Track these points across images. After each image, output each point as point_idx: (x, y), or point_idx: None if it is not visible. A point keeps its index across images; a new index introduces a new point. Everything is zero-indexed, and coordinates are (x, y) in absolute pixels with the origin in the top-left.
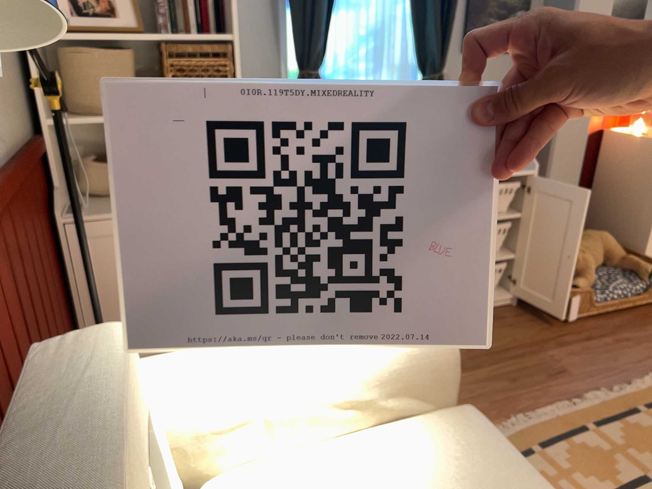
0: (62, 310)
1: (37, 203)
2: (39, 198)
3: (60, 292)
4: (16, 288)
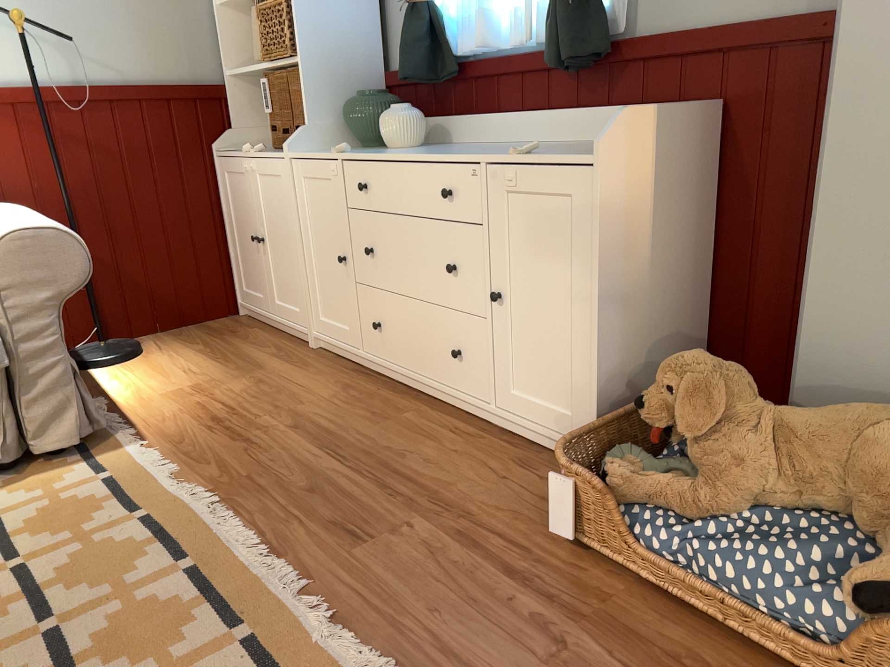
0: (201, 224)
1: (184, 131)
2: (196, 131)
3: (210, 212)
4: (76, 164)
